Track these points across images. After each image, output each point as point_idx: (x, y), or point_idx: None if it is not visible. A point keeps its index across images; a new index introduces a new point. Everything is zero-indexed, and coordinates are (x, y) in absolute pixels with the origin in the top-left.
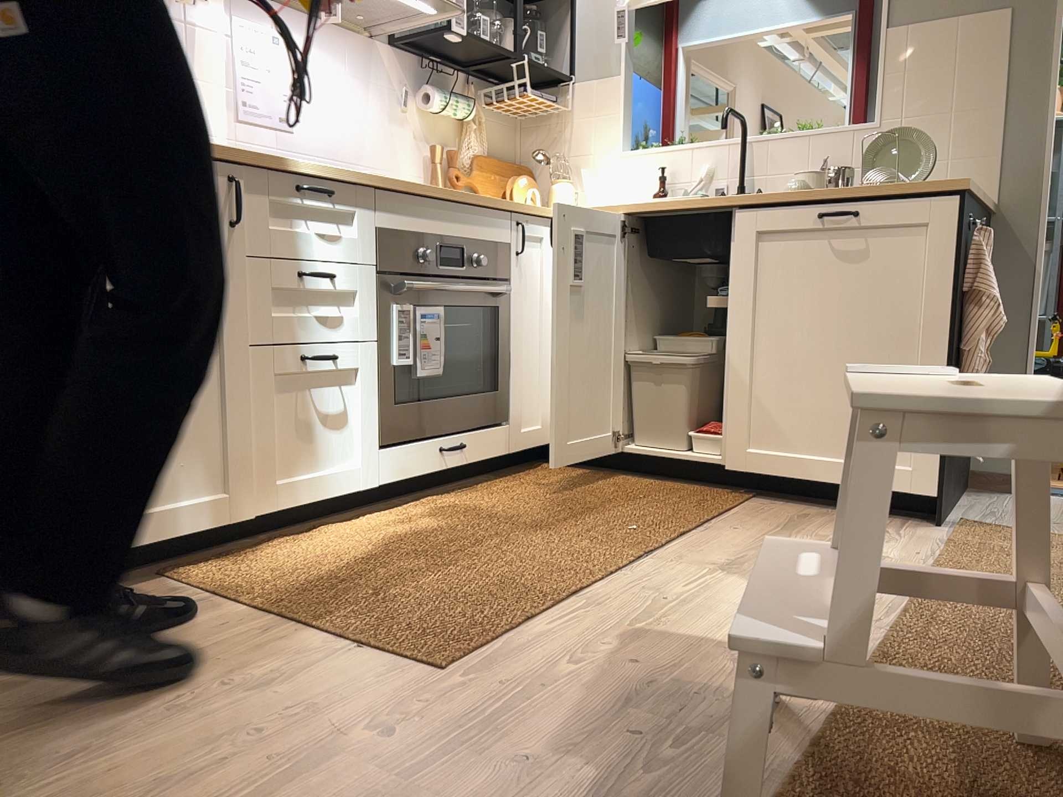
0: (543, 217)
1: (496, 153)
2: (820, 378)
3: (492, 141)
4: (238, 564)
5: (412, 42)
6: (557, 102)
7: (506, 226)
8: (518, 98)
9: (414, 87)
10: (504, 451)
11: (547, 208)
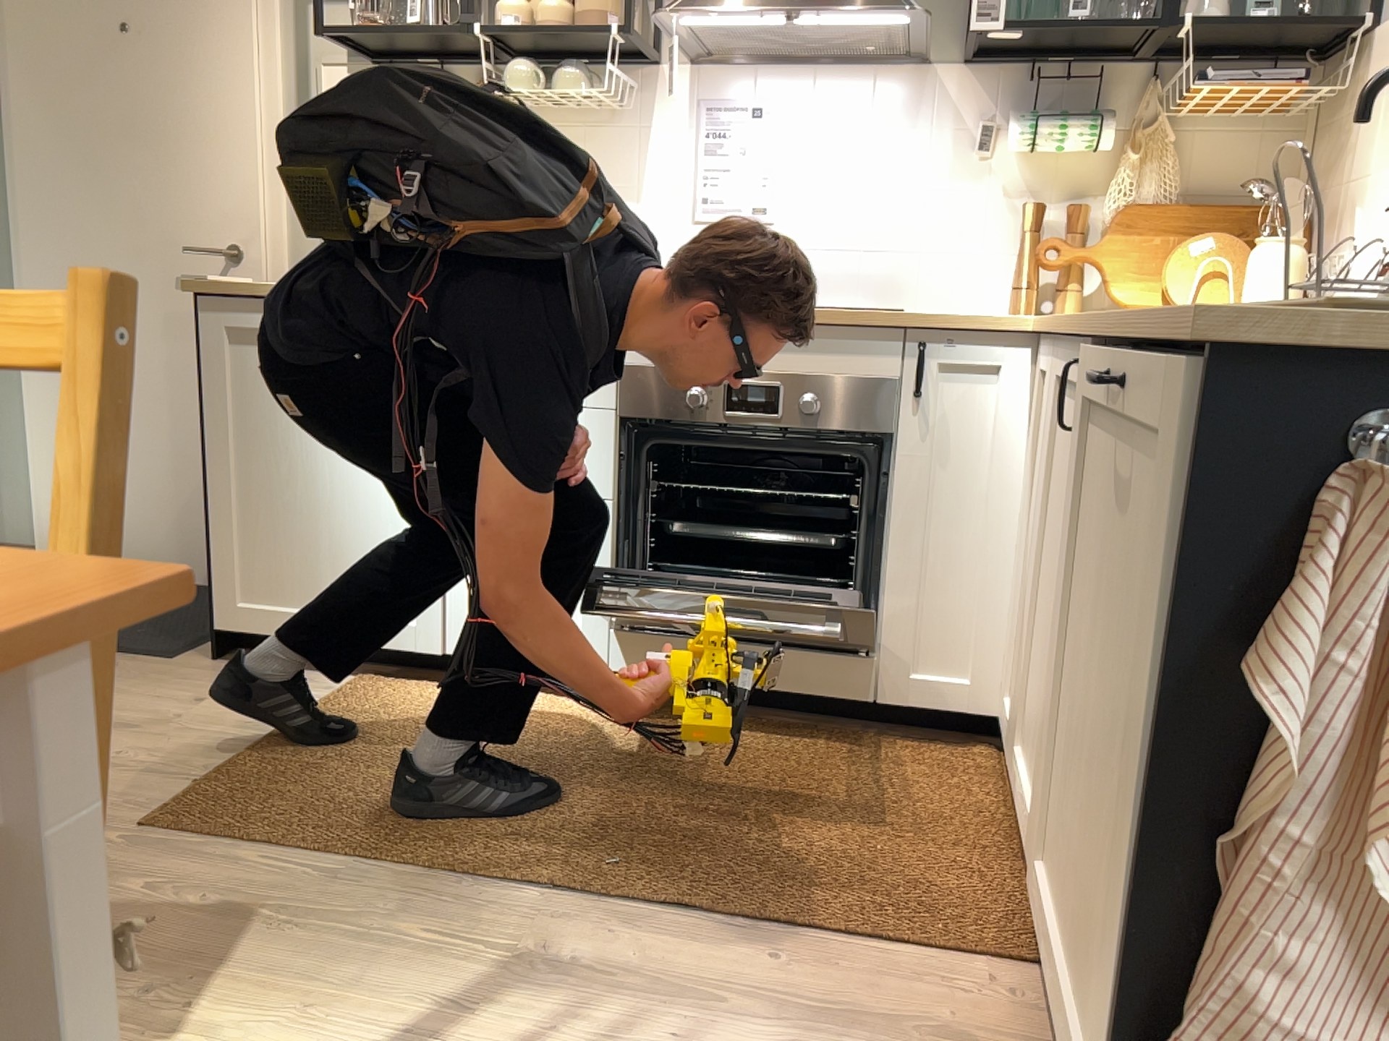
0: (997, 336)
1: (1225, 192)
2: (1095, 781)
3: (1216, 170)
4: (398, 690)
5: (986, 50)
6: (1336, 77)
7: (890, 355)
8: (1187, 96)
9: (1009, 115)
10: (862, 698)
11: (1032, 319)
